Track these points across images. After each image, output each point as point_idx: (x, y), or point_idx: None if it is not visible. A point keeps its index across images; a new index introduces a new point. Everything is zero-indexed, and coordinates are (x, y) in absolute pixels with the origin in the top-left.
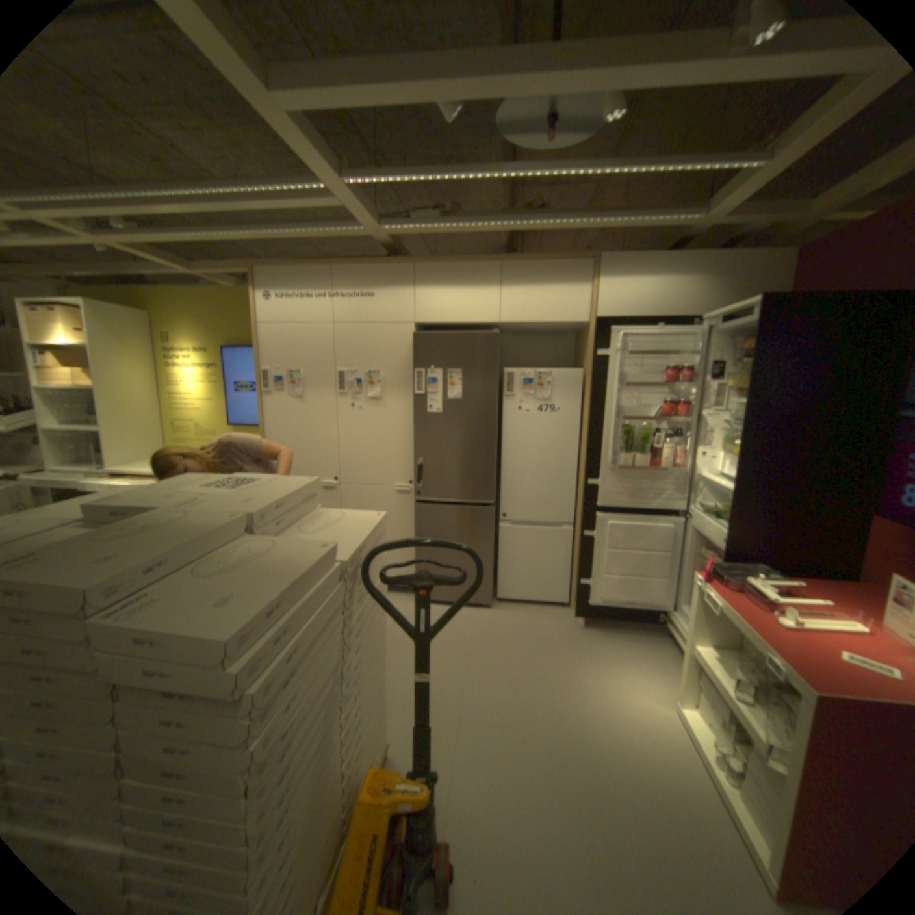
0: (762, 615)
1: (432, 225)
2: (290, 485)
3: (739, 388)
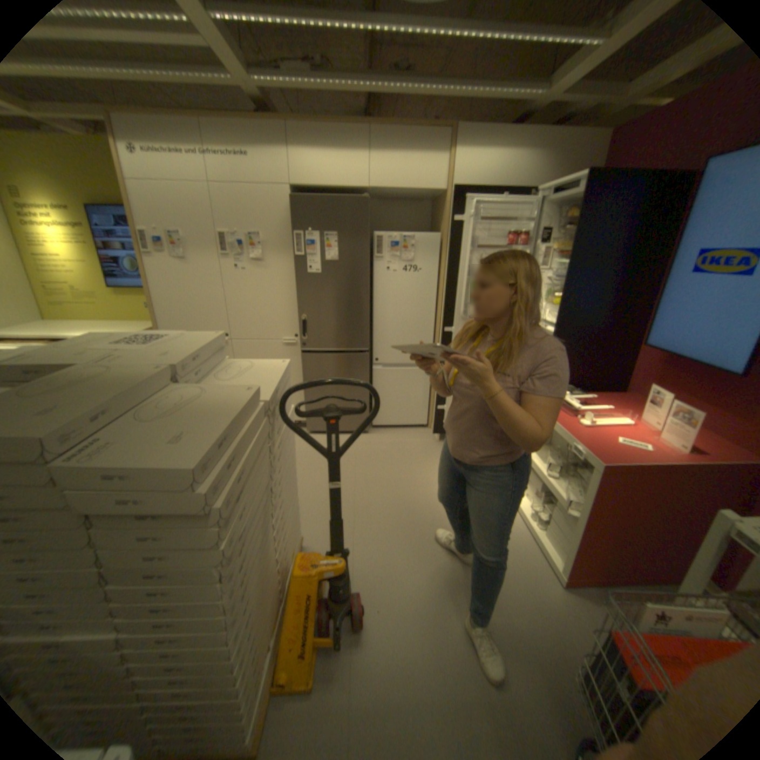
0: (569, 418)
1: (303, 79)
2: (196, 340)
3: (560, 251)
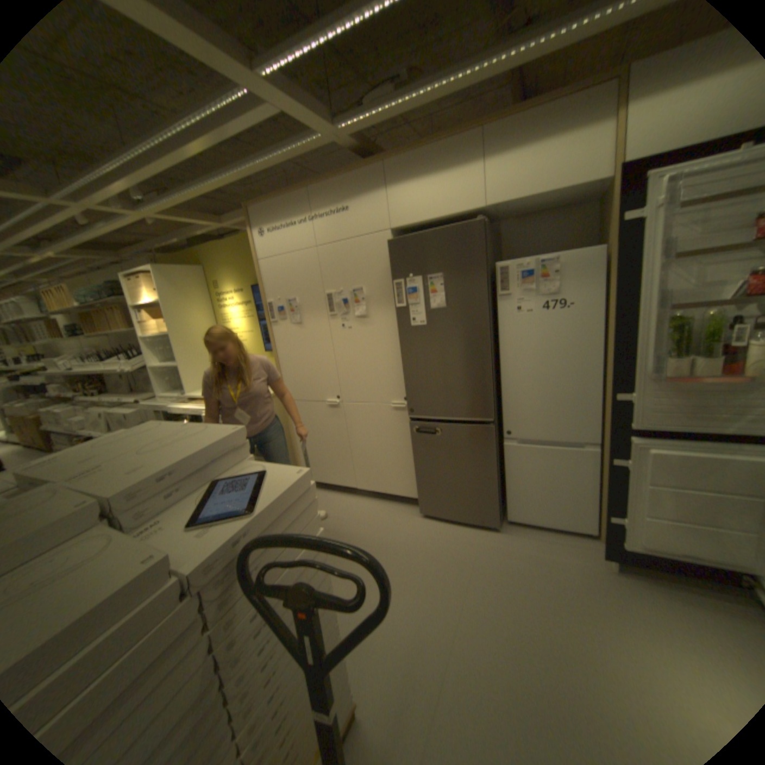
0: None
1: (386, 103)
2: (222, 433)
3: None
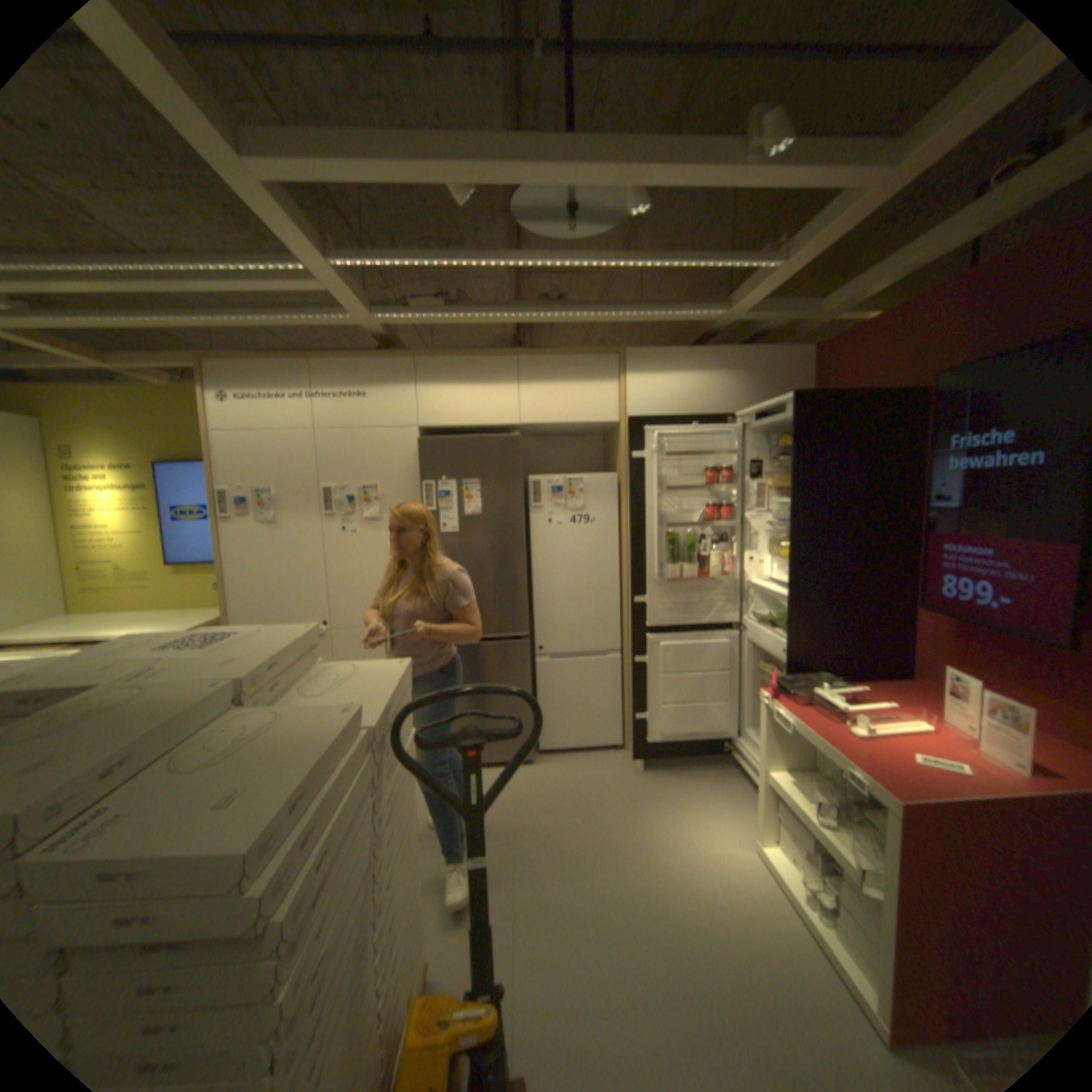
0: (834, 727)
1: (436, 314)
2: (278, 637)
3: (778, 487)
